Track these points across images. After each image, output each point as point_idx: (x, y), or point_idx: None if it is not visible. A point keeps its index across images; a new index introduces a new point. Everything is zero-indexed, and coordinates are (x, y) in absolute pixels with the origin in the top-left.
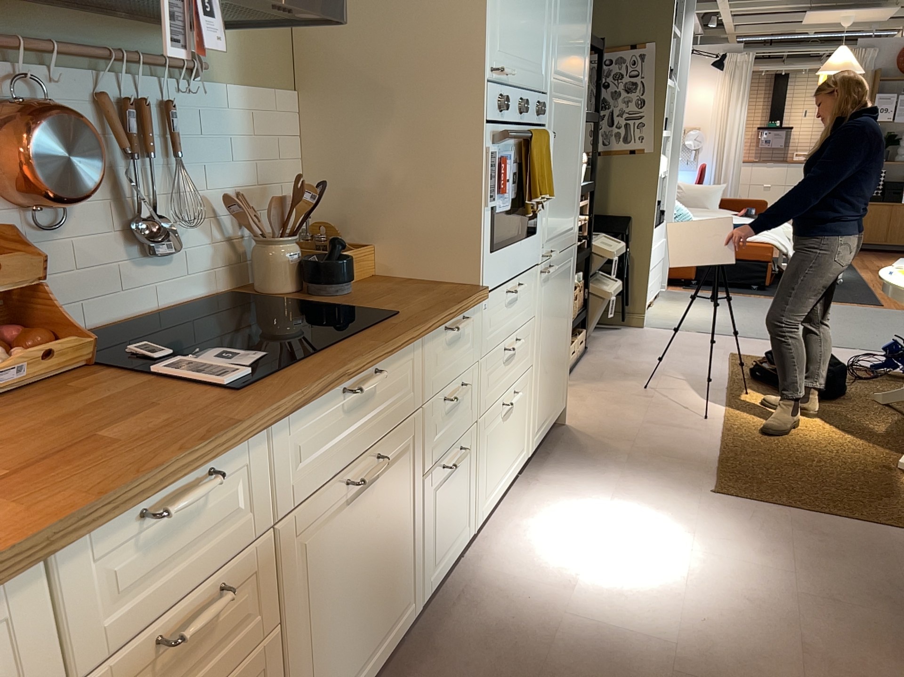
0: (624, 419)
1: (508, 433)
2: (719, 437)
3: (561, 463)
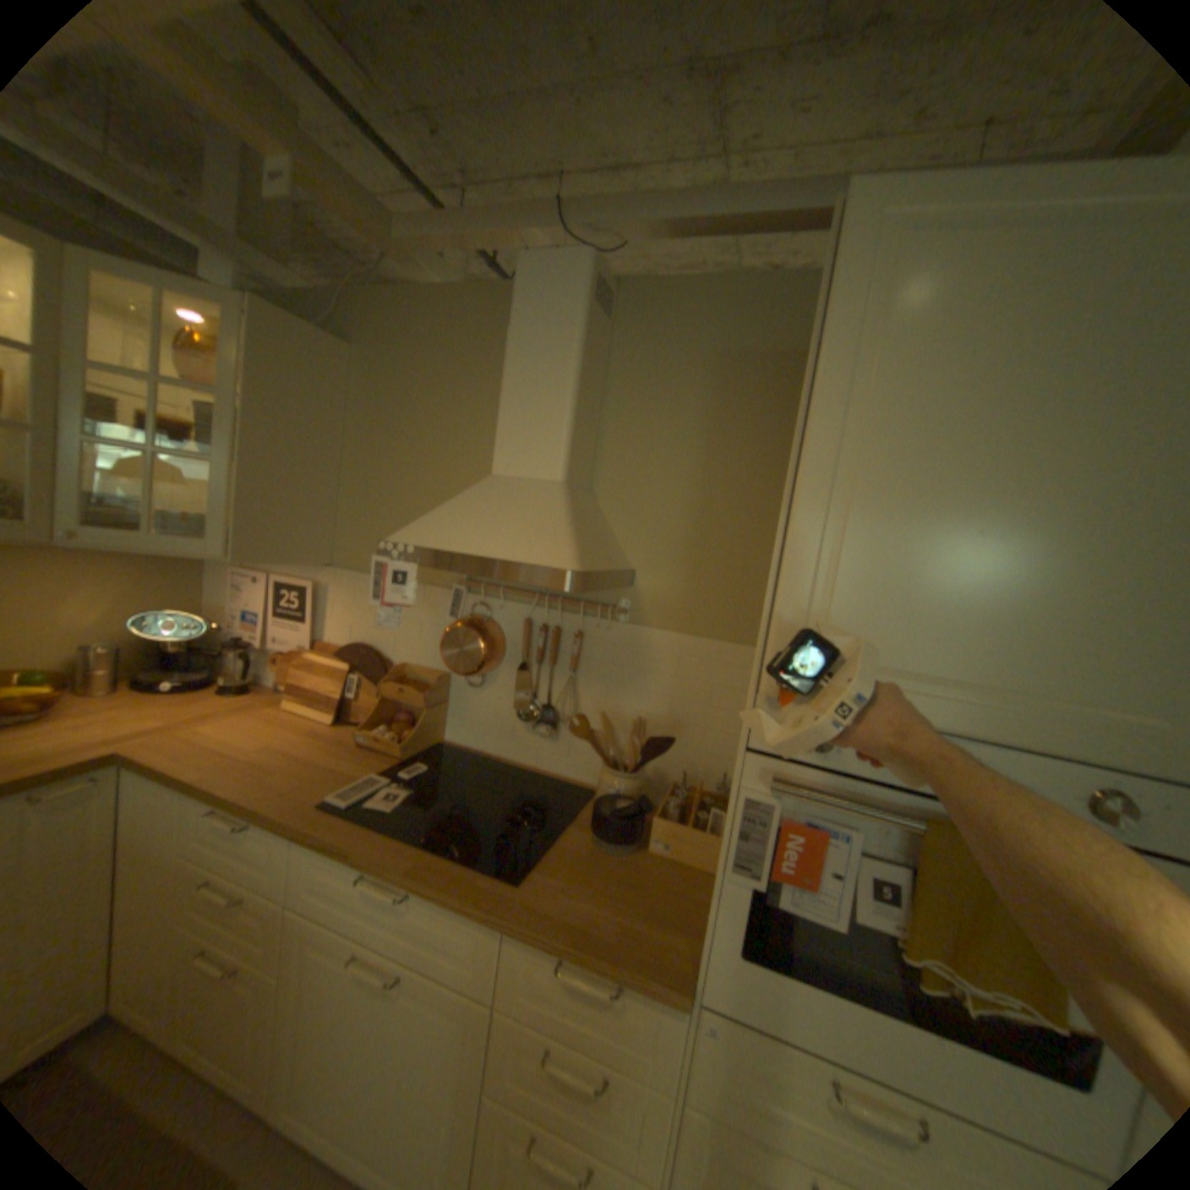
0: None
1: None
2: None
3: None
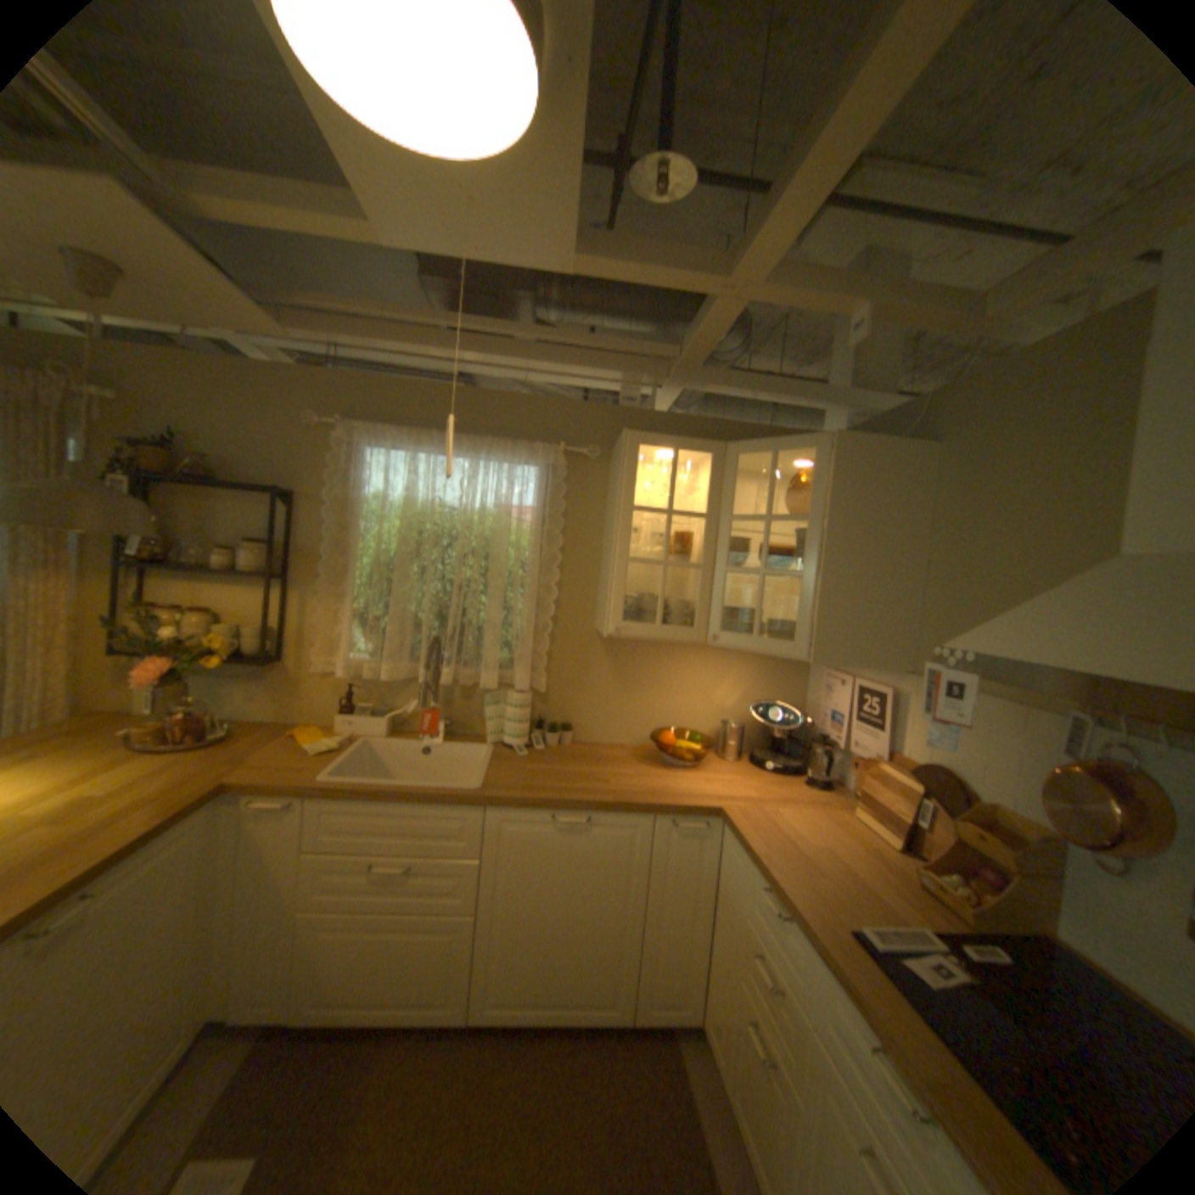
0: None
1: None
2: None
3: None
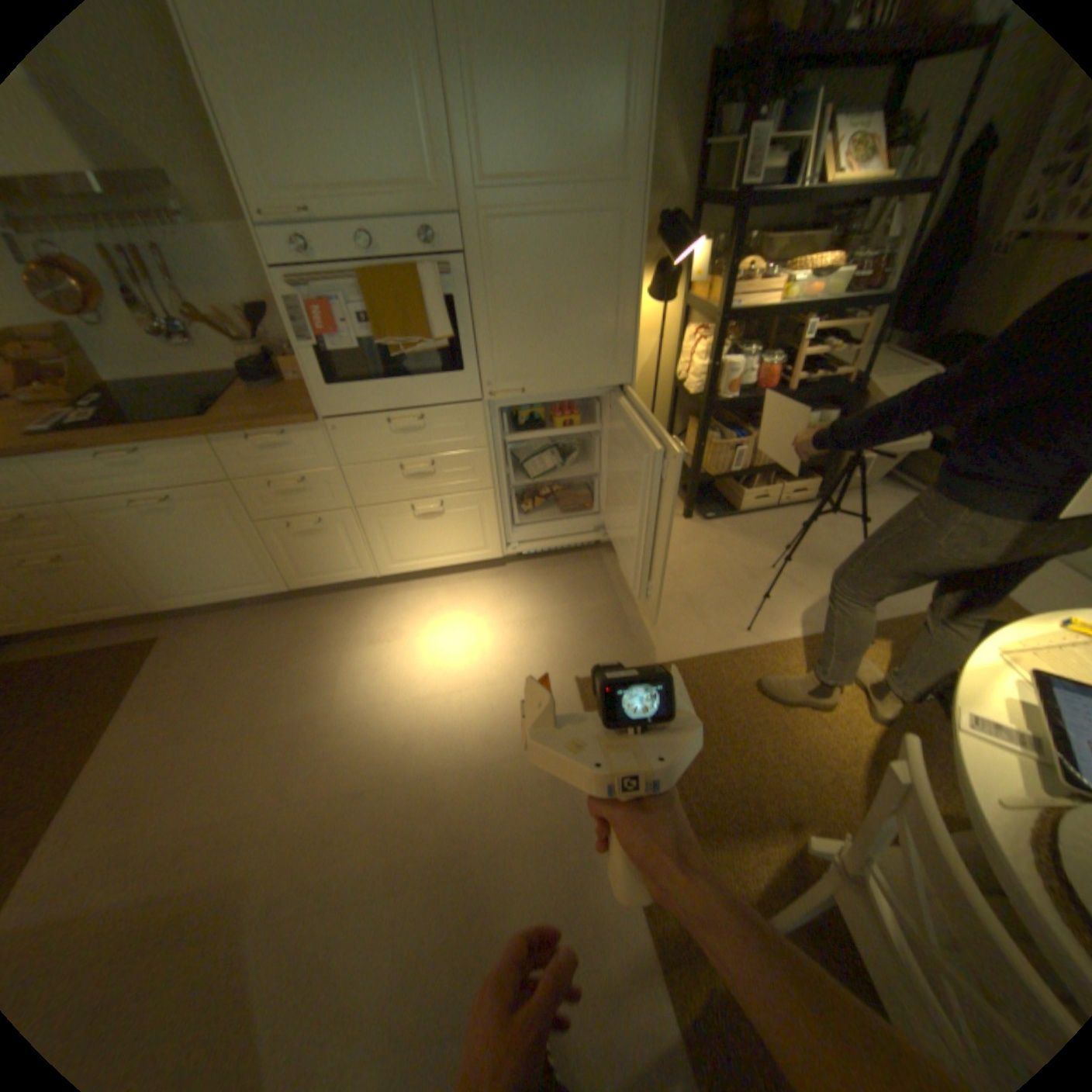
0: (674, 581)
1: (434, 530)
2: (710, 655)
3: (545, 579)
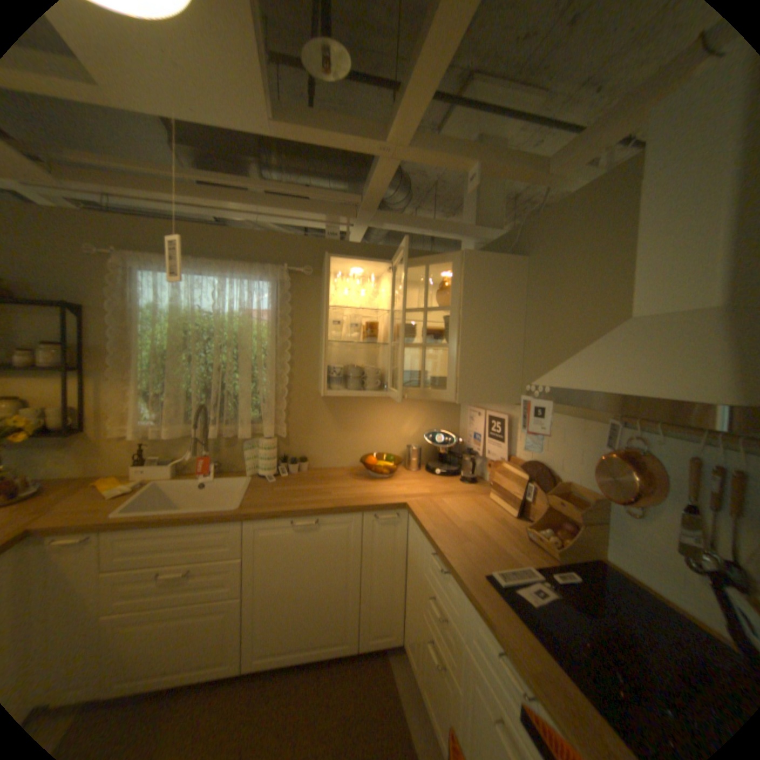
0: None
1: None
2: None
3: None
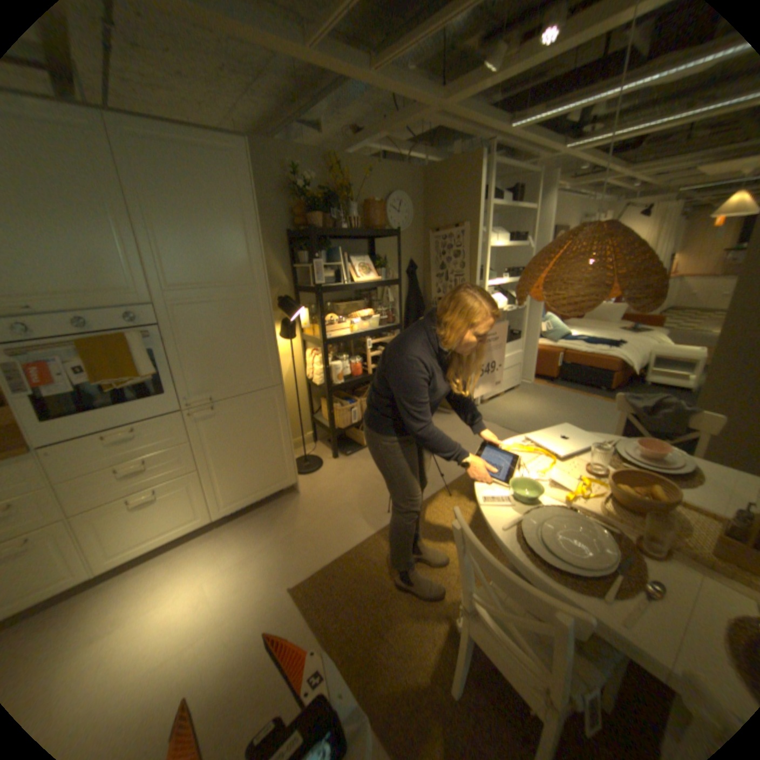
0: (337, 498)
1: (148, 516)
2: (371, 536)
3: (248, 527)
